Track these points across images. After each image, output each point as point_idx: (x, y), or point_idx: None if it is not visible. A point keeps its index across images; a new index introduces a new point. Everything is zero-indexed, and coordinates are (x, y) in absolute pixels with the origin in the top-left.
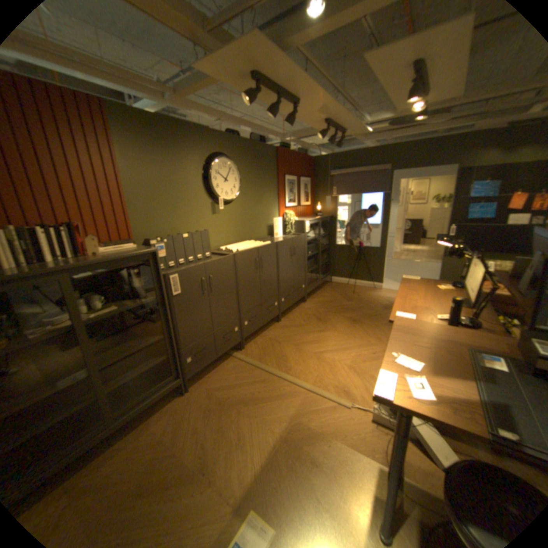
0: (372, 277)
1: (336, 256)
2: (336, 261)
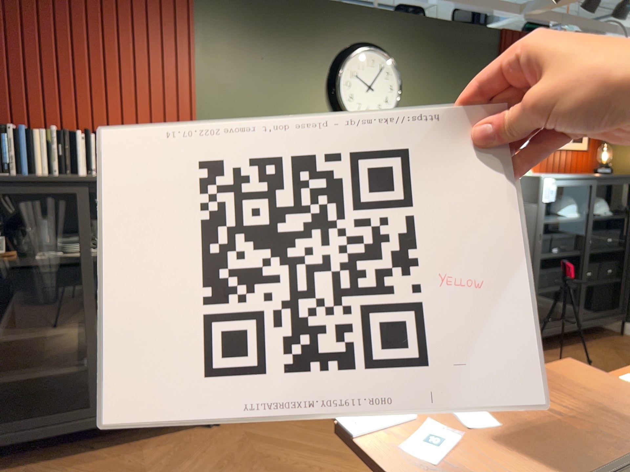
0: None
1: None
2: None
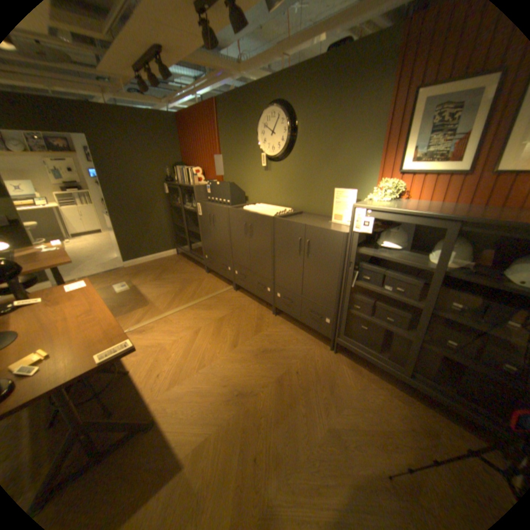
0: None
1: None
2: None
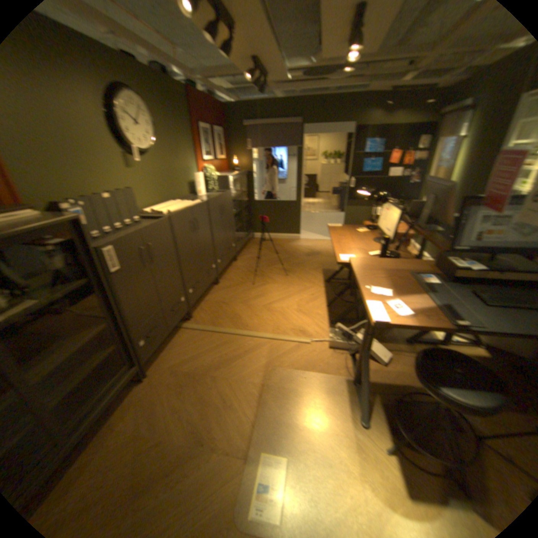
0: (290, 229)
1: (256, 212)
2: (256, 217)
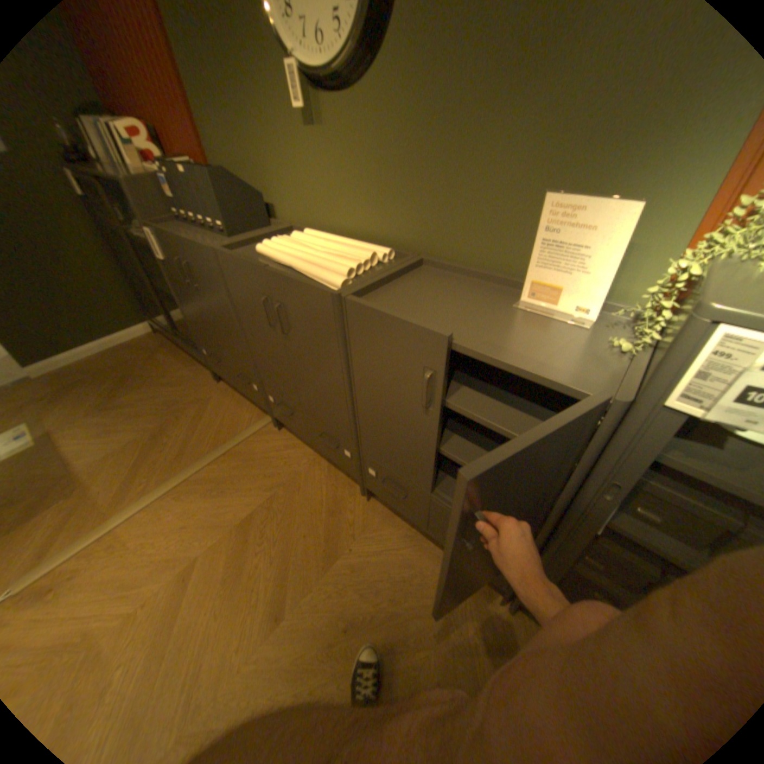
0: None
1: None
2: None
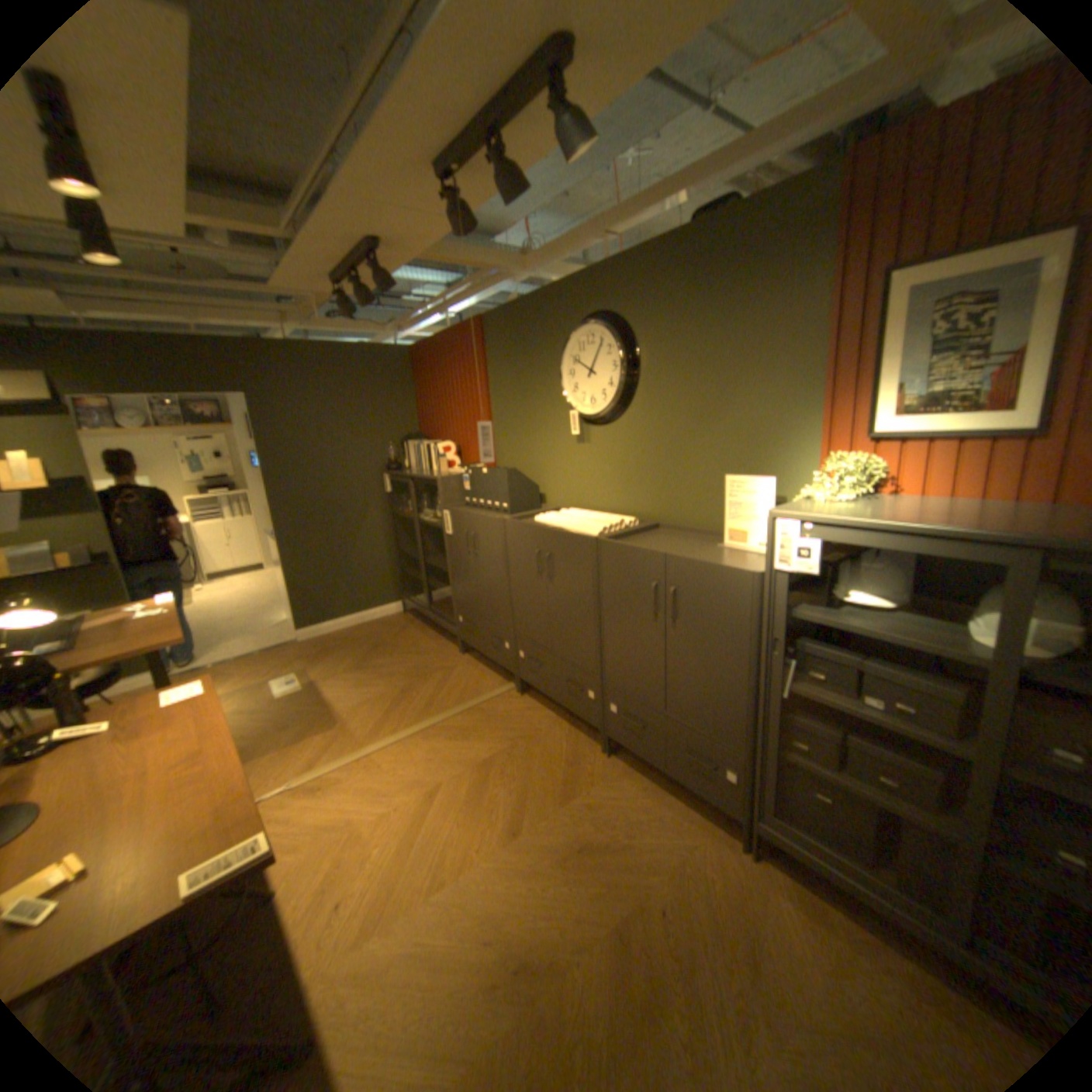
0: None
1: None
2: None
